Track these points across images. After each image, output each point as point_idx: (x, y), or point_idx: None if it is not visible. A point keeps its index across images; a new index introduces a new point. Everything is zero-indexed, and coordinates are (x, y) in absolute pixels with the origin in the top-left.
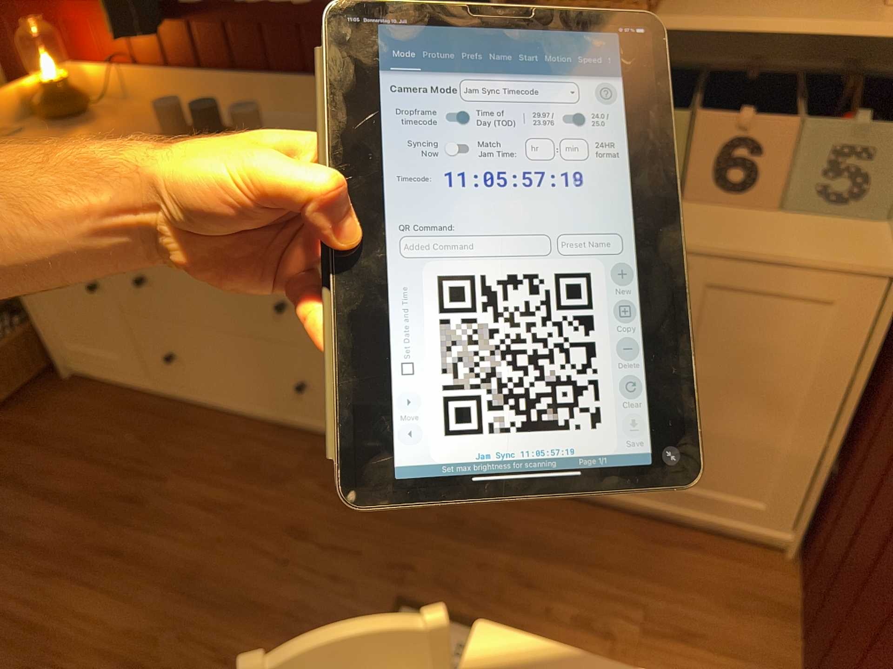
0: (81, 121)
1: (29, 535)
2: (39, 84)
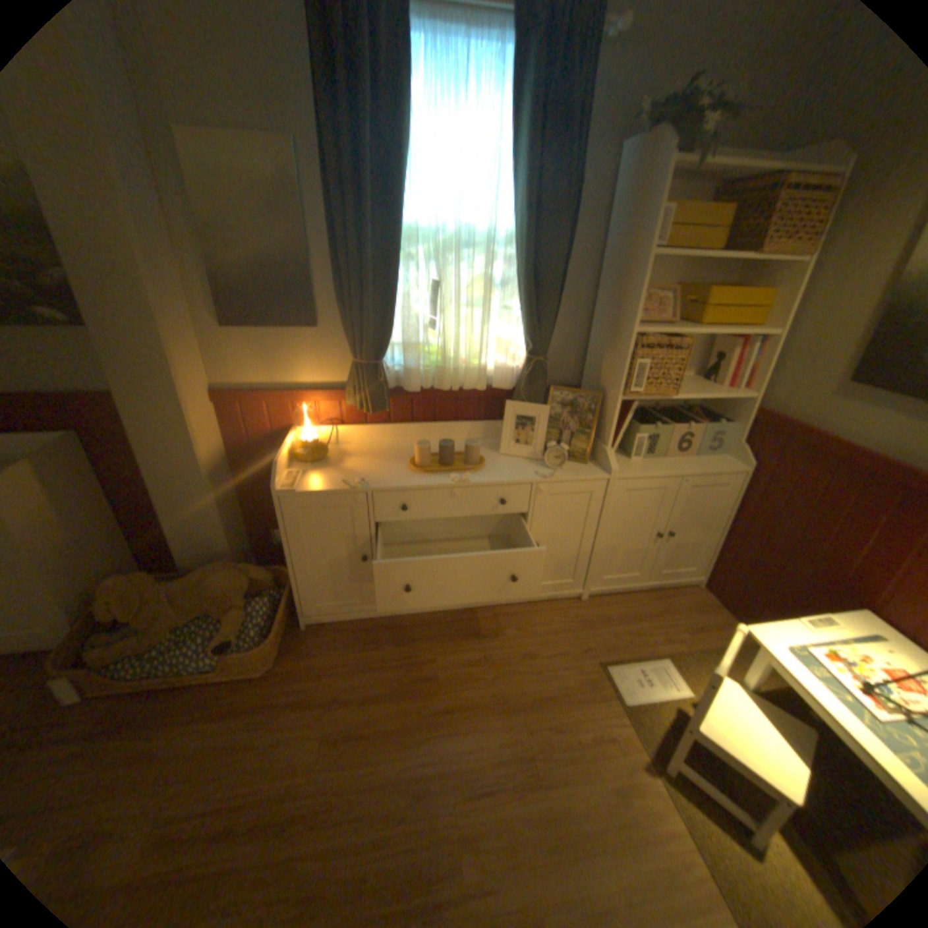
0: (334, 461)
1: (383, 727)
2: (300, 444)
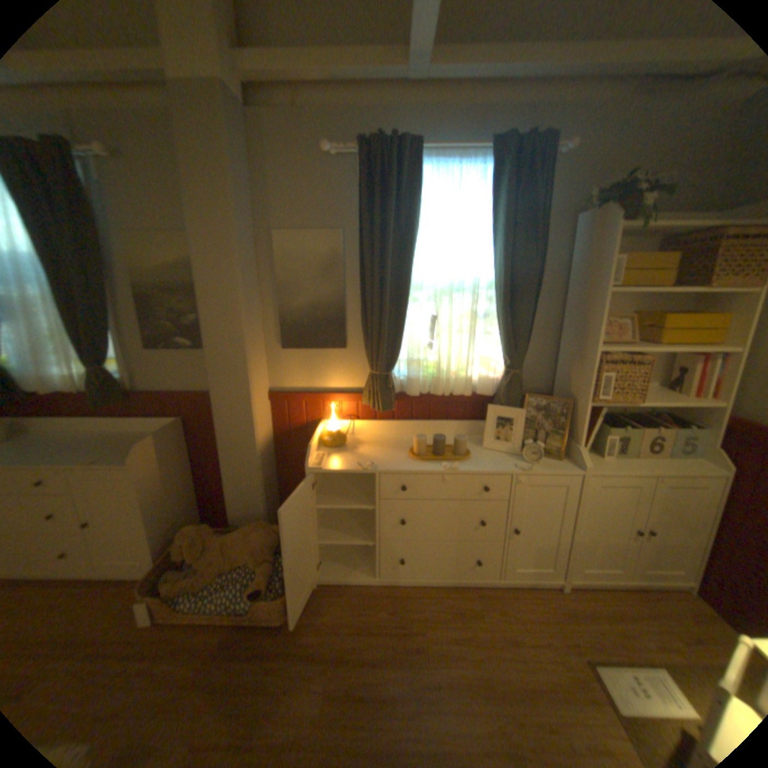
0: (350, 448)
1: (378, 694)
2: (327, 432)
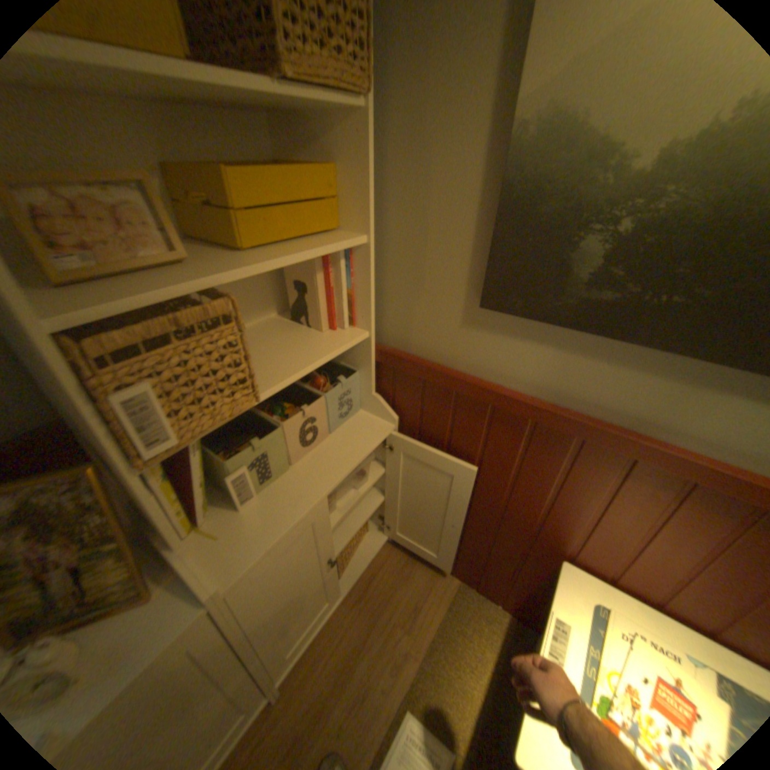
0: None
1: None
2: None
